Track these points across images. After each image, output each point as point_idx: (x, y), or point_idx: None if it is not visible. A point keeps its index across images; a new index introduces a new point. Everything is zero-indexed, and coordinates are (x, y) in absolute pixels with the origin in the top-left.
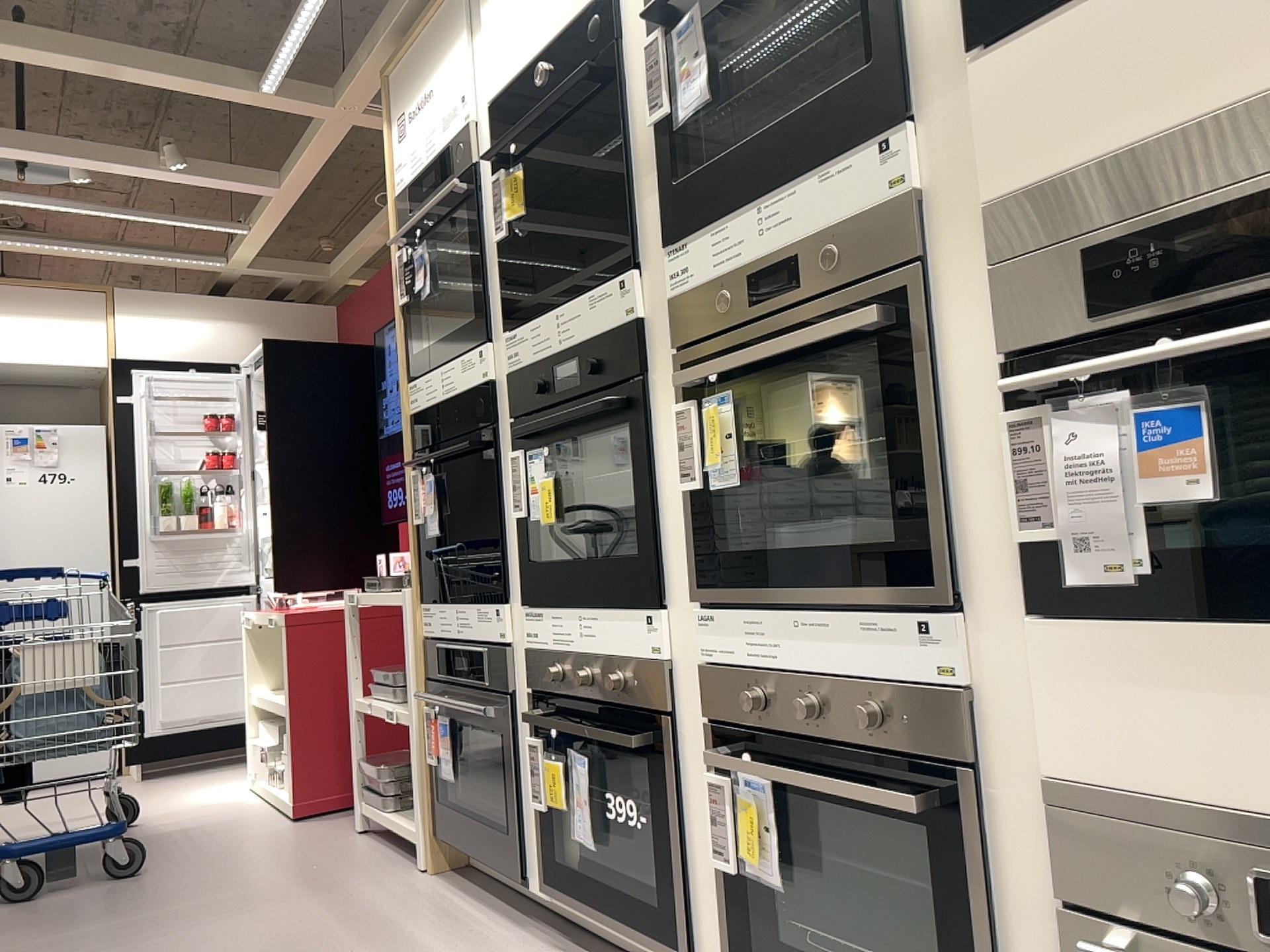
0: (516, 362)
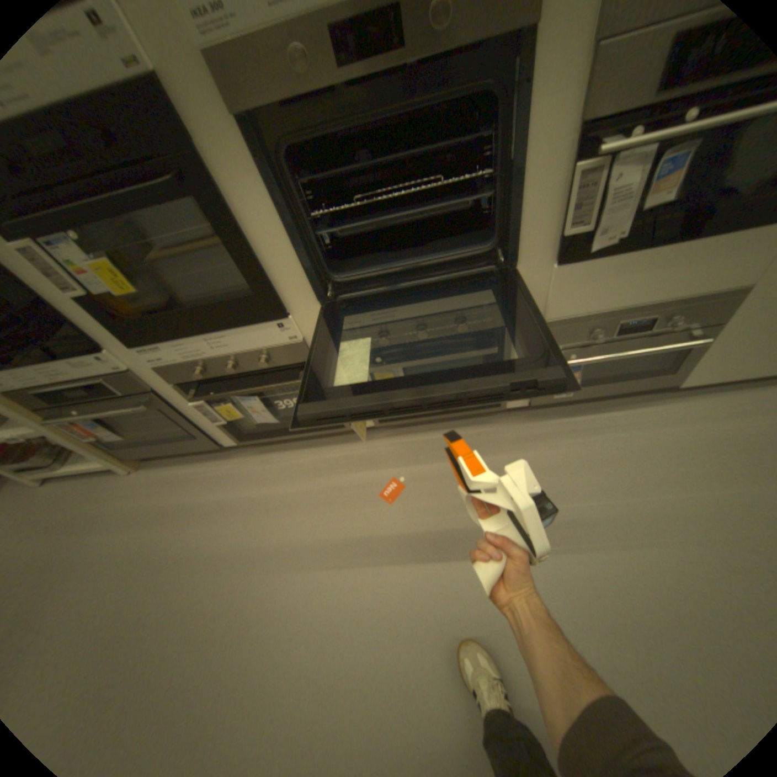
0: None
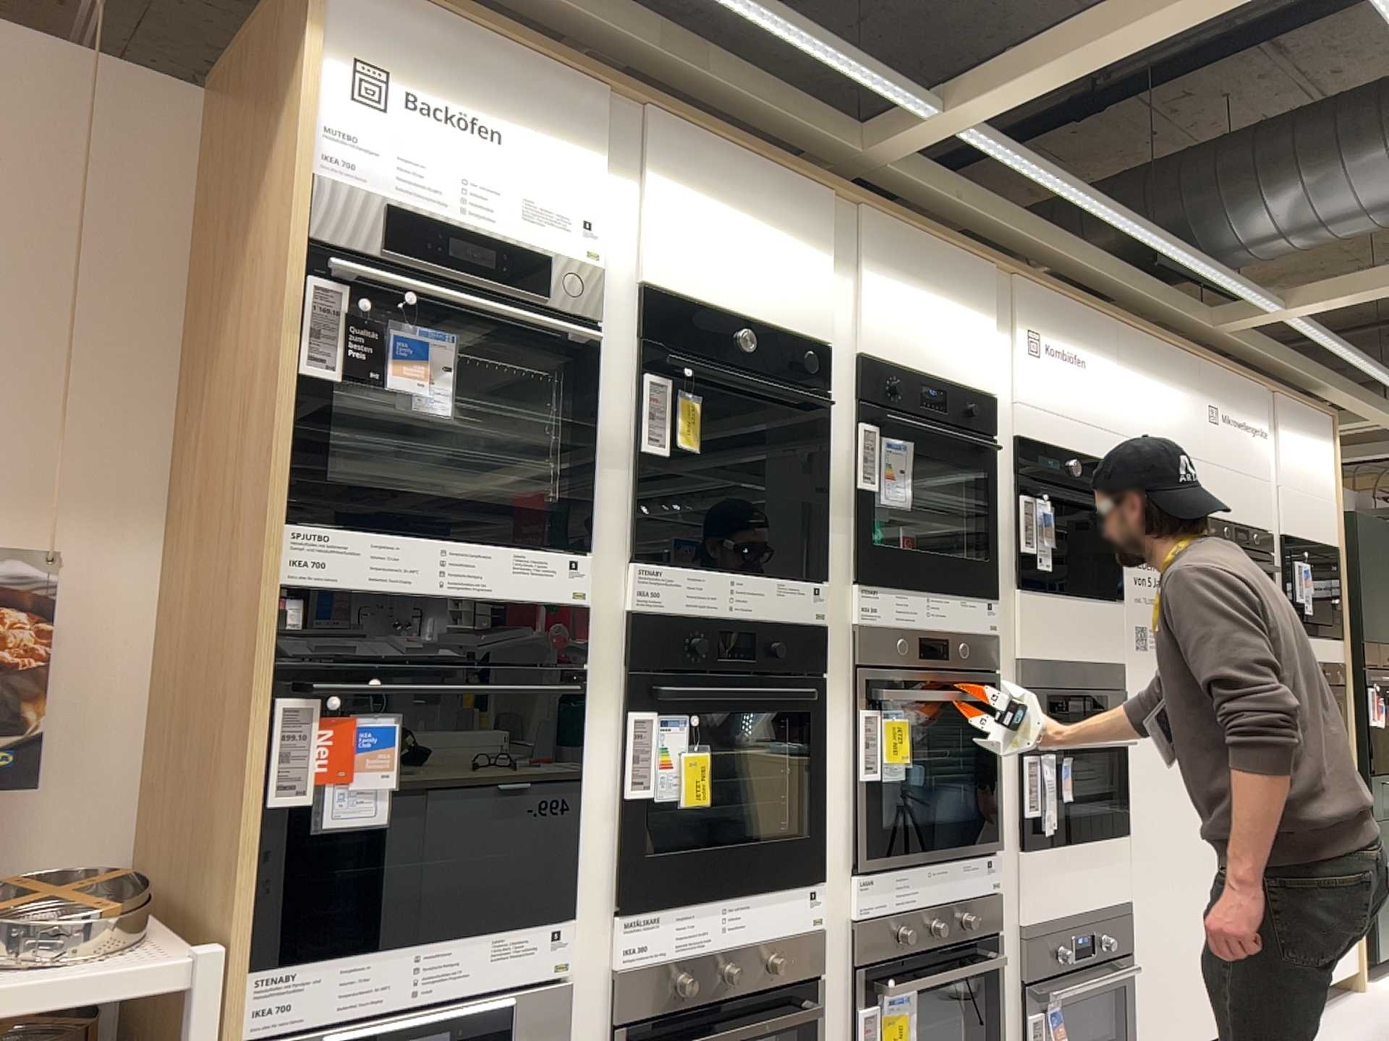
0: (658, 603)
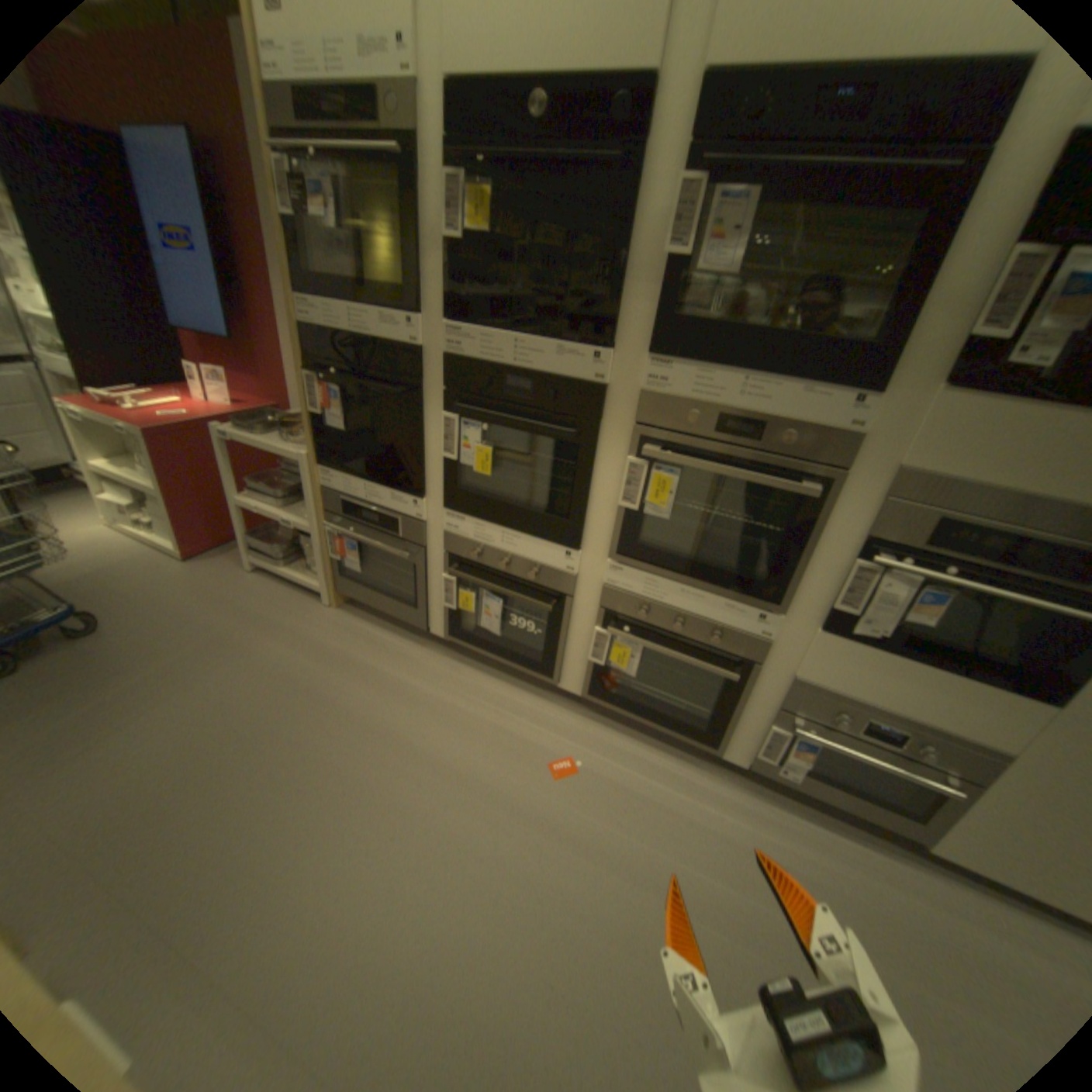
0: (459, 353)
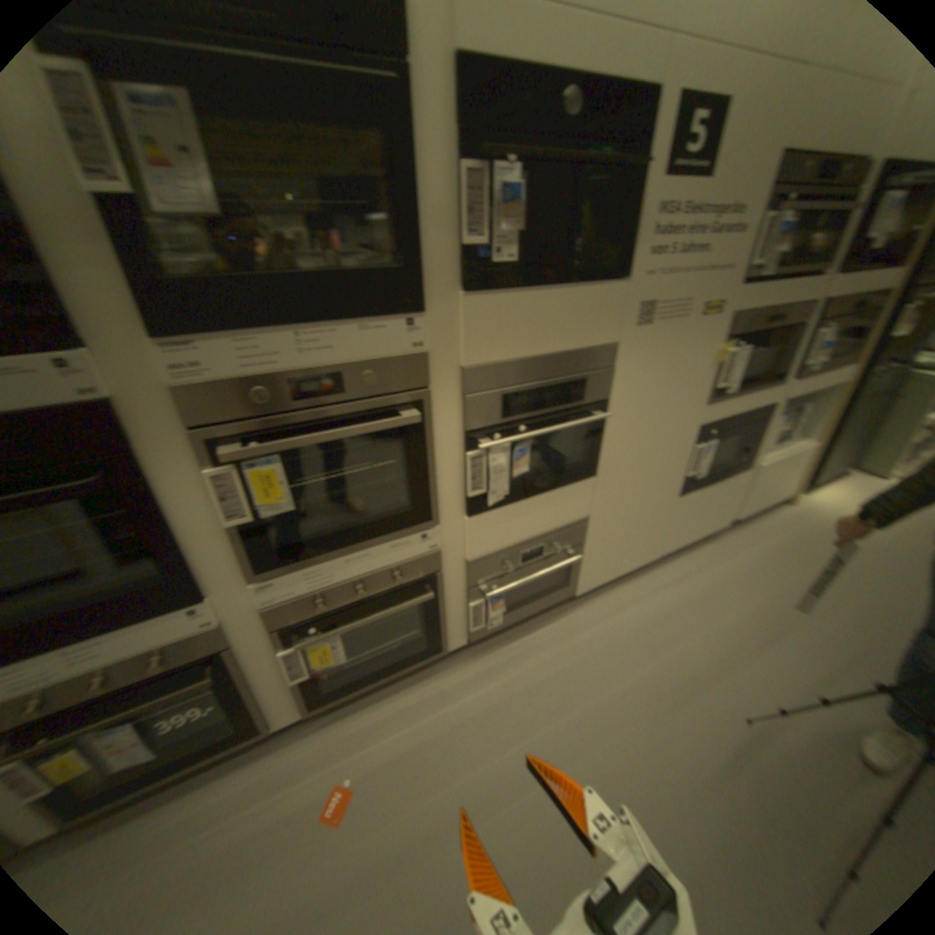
0: None
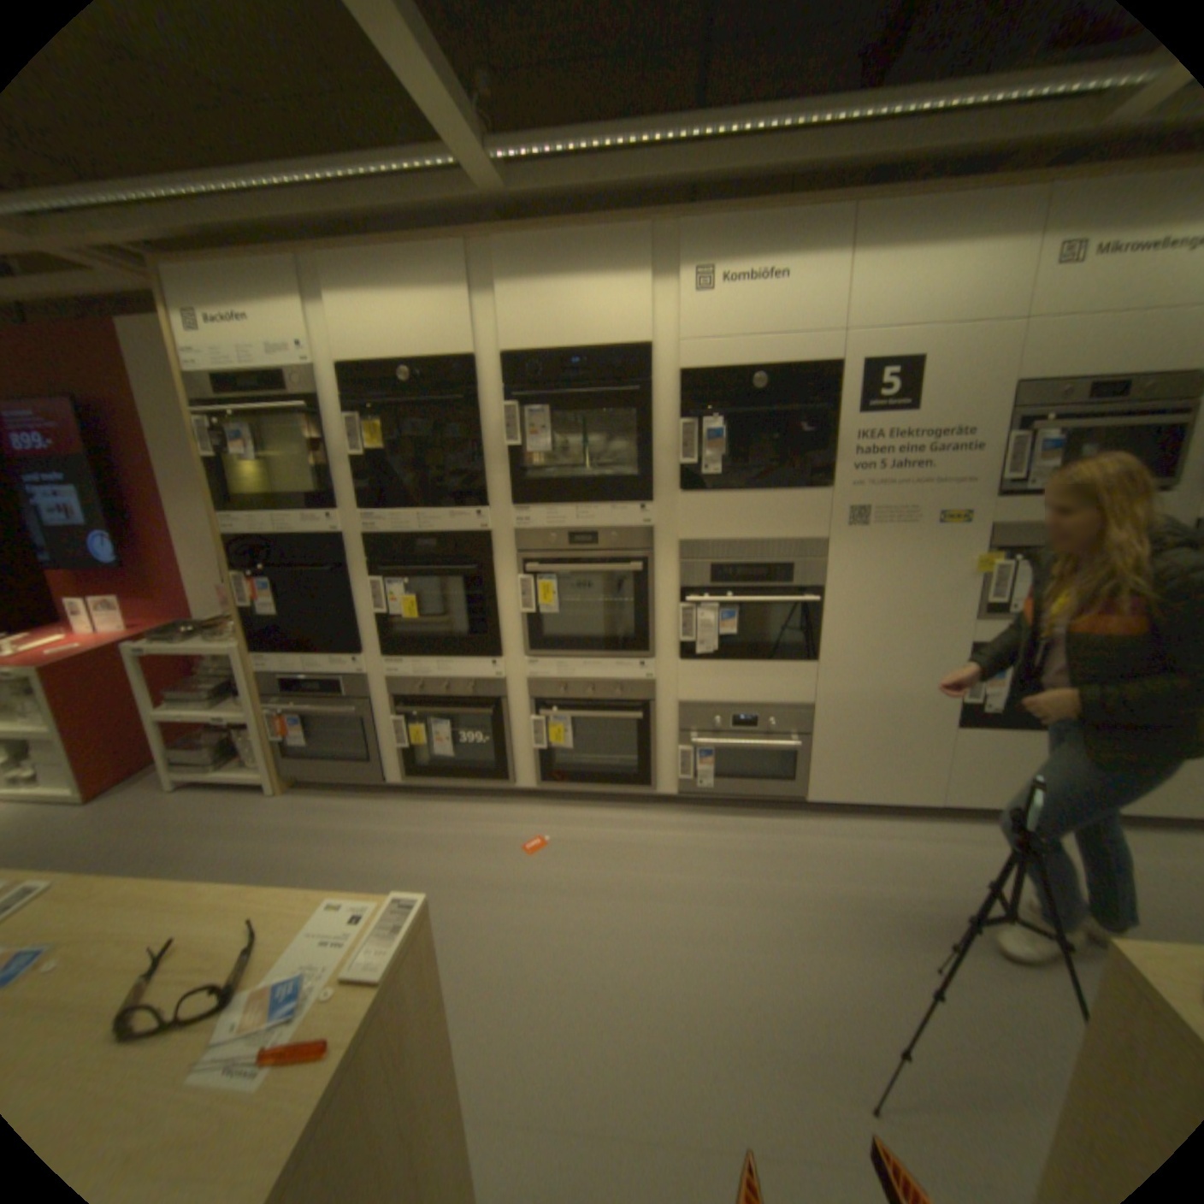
0: (374, 532)
